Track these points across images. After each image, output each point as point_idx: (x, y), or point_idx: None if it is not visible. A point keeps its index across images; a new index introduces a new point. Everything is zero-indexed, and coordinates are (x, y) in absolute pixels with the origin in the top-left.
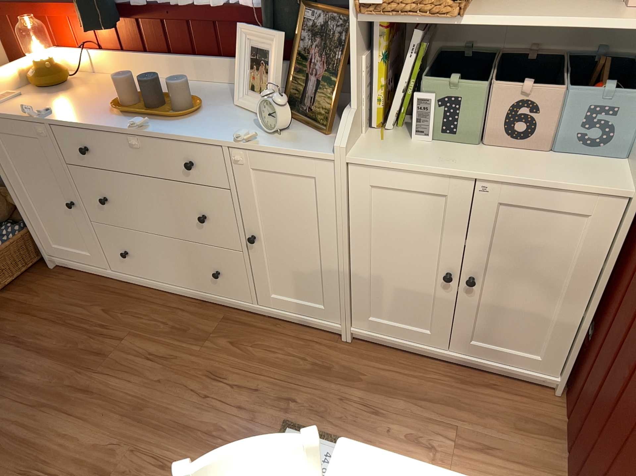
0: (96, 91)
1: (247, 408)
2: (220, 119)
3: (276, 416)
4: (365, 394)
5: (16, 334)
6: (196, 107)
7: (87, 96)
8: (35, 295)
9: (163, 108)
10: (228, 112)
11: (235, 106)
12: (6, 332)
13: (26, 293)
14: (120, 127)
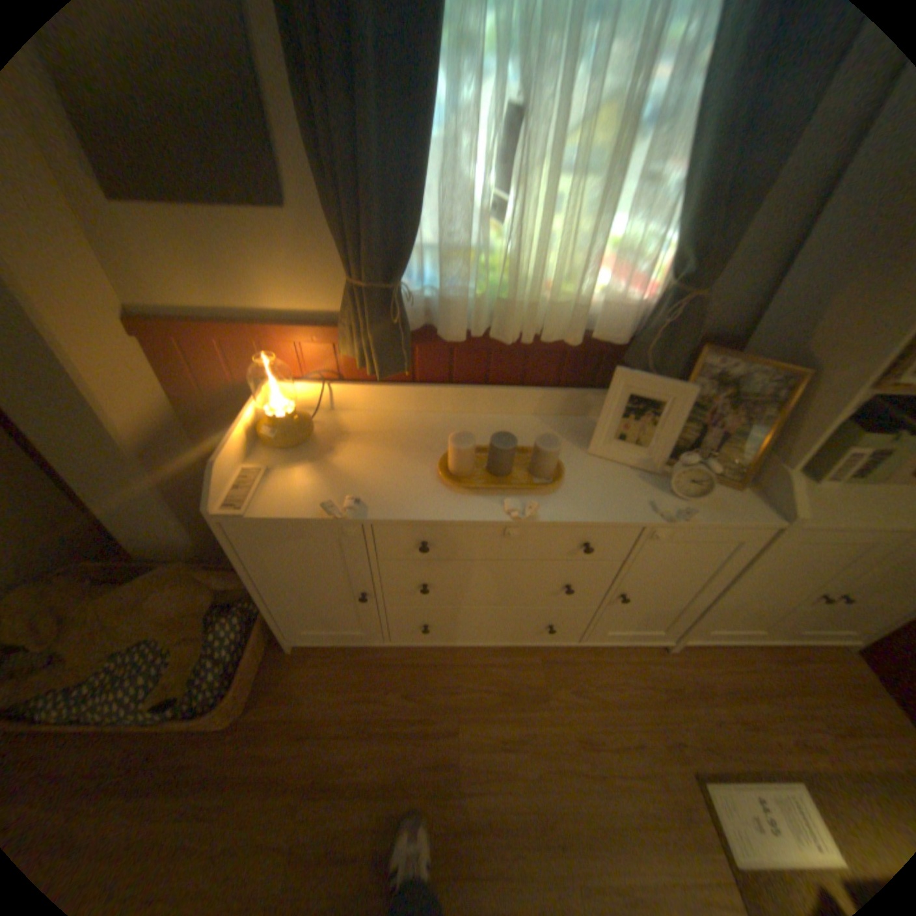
0: (375, 447)
1: (650, 776)
2: (599, 482)
3: (681, 773)
4: (730, 712)
5: (312, 779)
6: (560, 469)
7: (374, 459)
8: (293, 703)
9: (514, 473)
10: (593, 469)
11: (589, 457)
12: (294, 780)
13: (277, 704)
14: (492, 517)
